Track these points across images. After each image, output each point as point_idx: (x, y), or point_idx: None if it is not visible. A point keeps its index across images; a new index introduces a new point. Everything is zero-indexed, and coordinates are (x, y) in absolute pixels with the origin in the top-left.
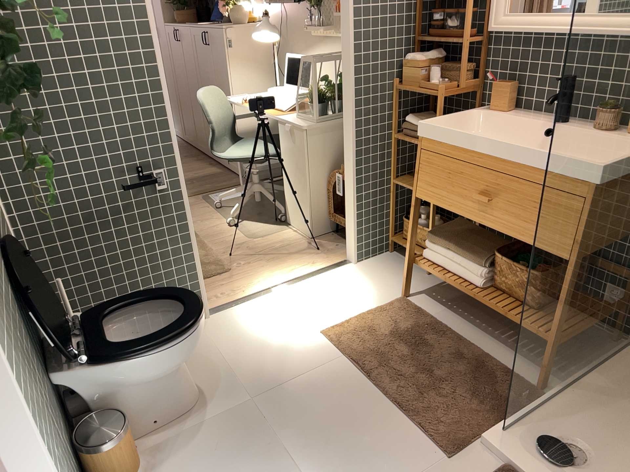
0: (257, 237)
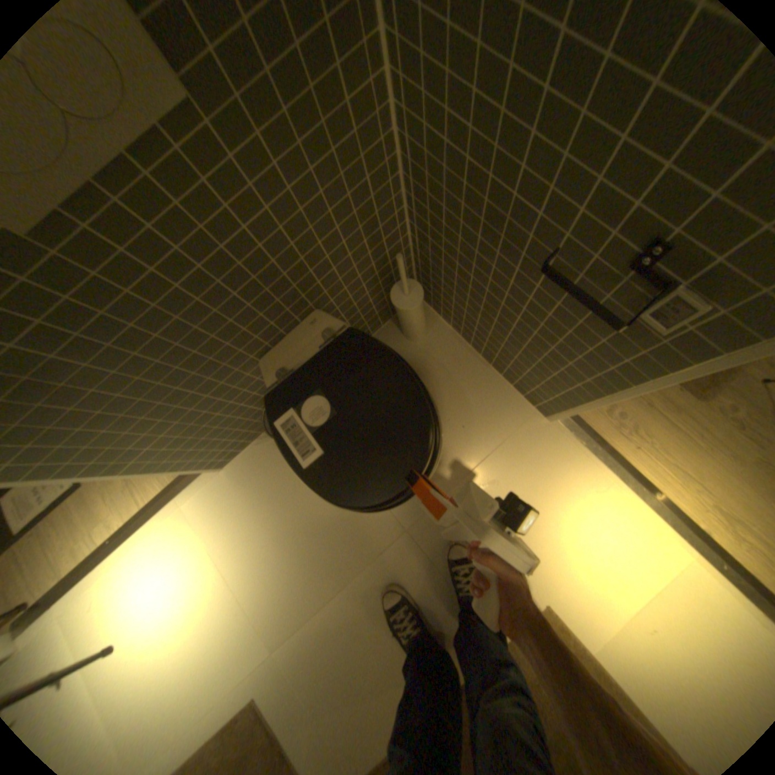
0: None
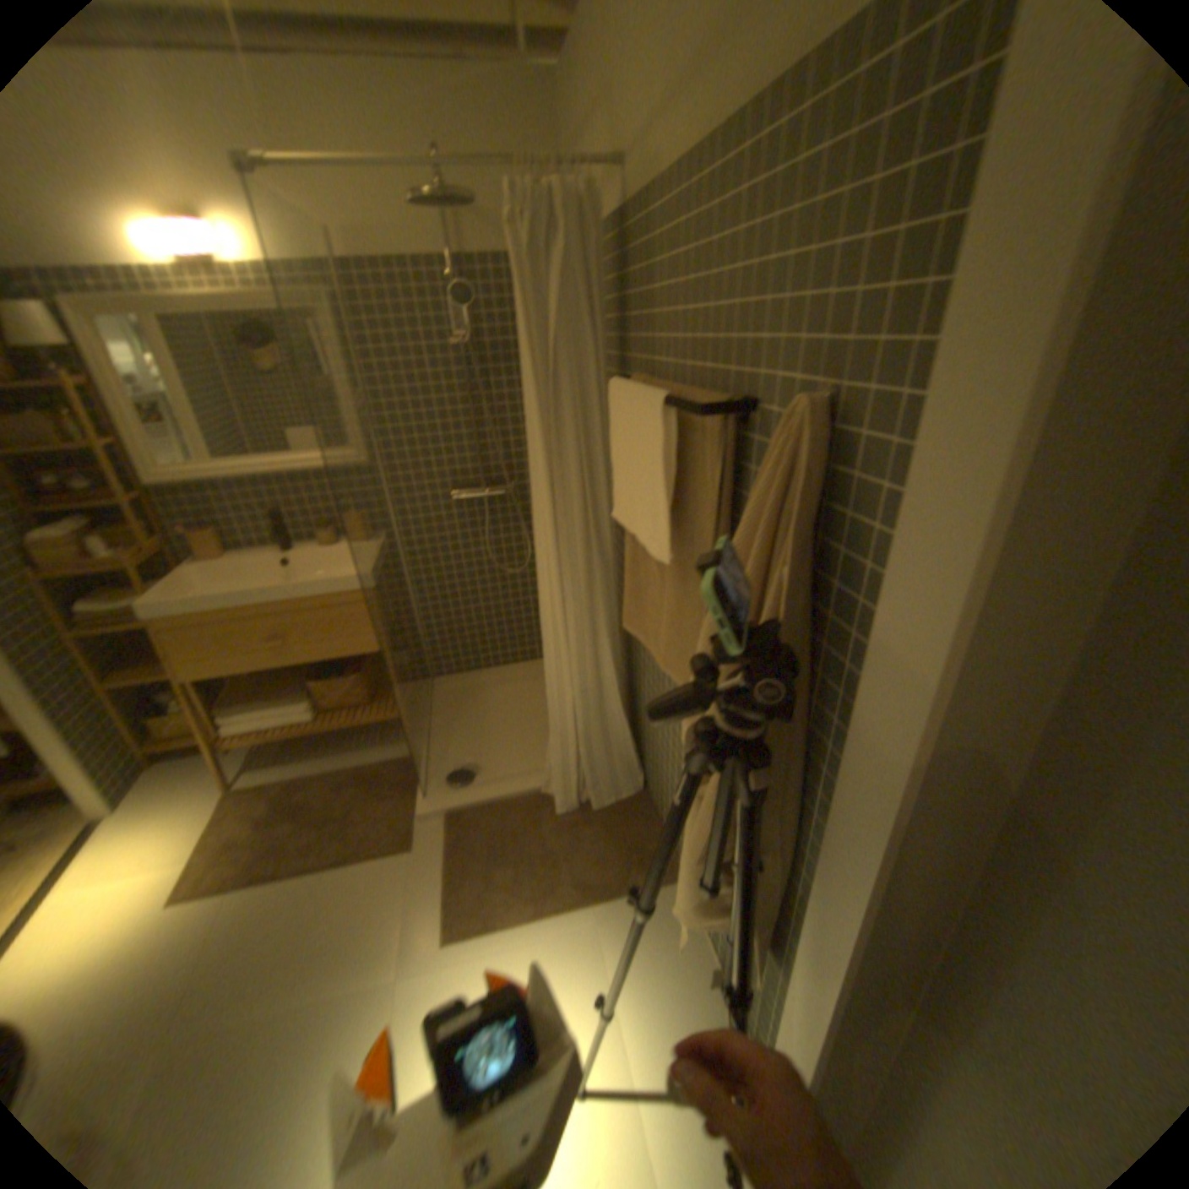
0: None
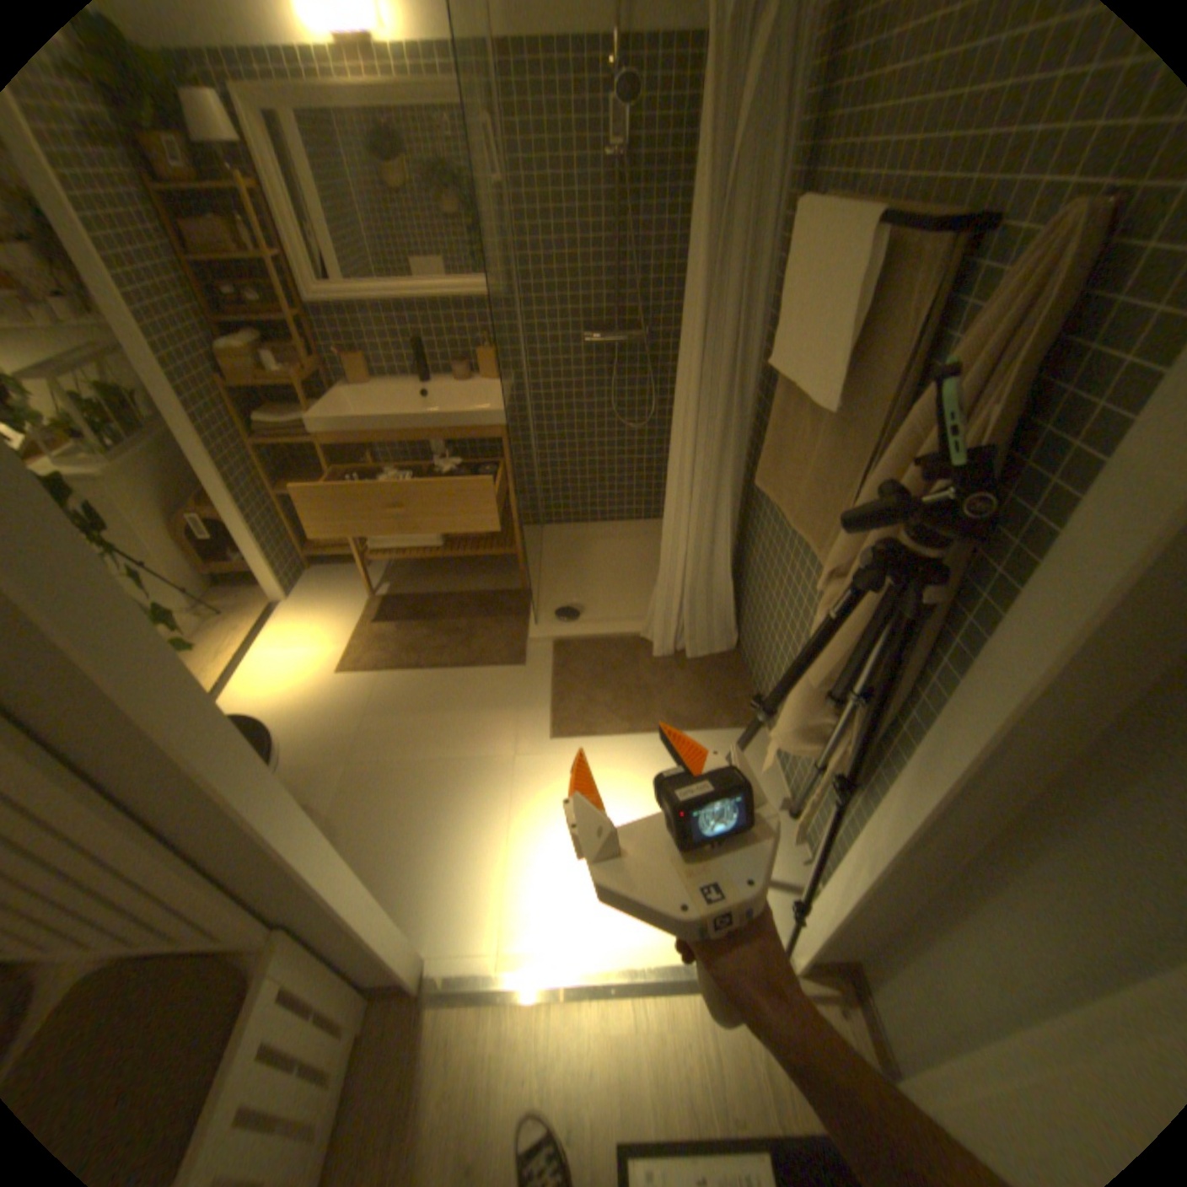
0: None
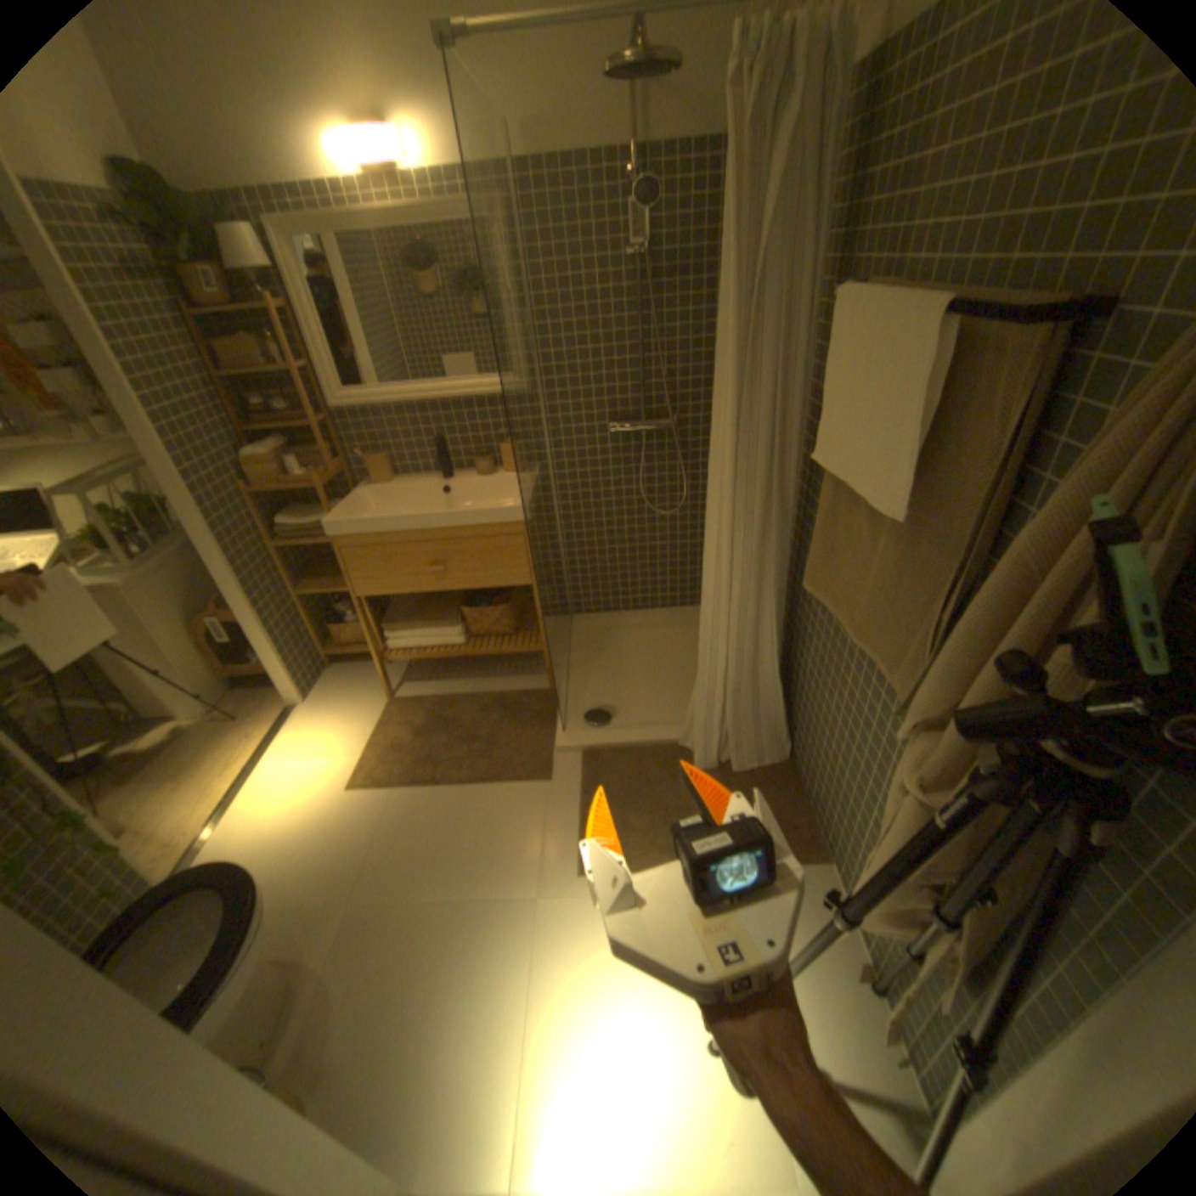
0: (116, 765)
